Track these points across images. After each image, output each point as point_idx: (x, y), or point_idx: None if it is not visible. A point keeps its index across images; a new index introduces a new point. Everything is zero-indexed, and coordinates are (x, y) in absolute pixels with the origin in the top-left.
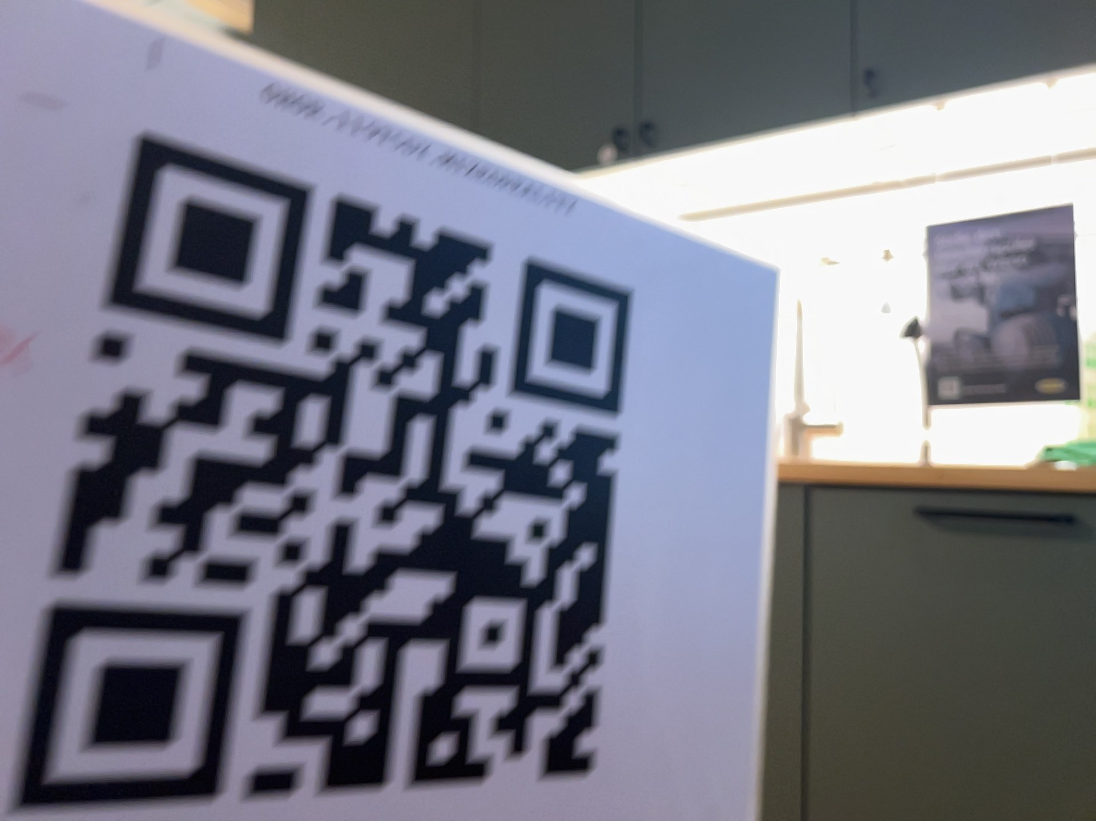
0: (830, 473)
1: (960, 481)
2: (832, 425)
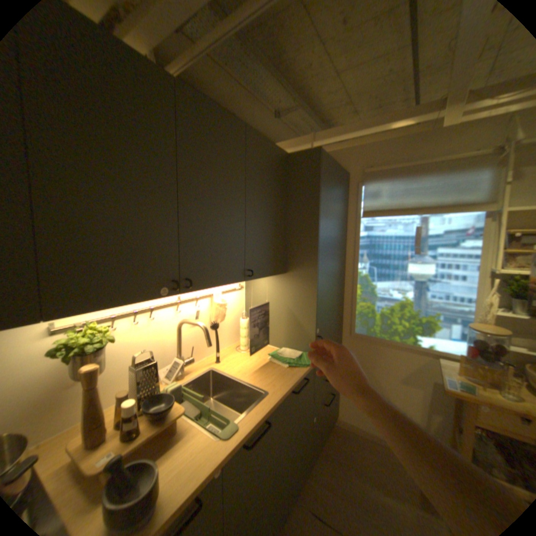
0: (285, 396)
1: (298, 383)
2: (192, 361)
